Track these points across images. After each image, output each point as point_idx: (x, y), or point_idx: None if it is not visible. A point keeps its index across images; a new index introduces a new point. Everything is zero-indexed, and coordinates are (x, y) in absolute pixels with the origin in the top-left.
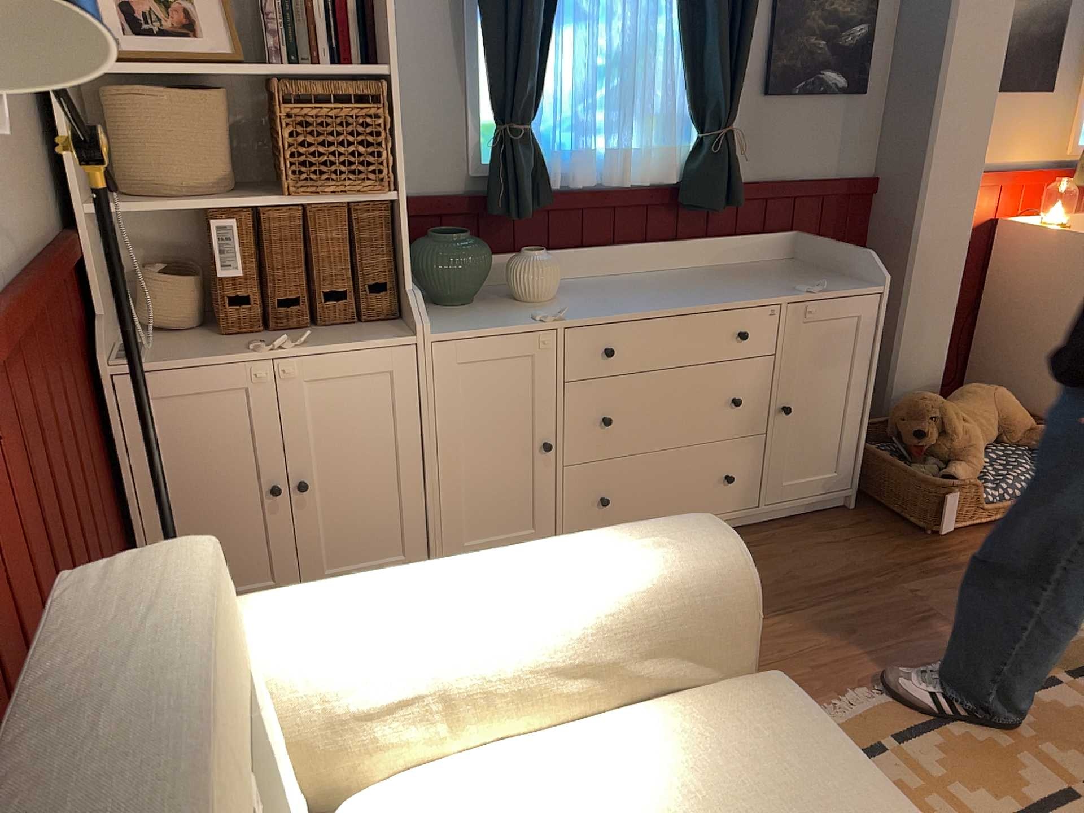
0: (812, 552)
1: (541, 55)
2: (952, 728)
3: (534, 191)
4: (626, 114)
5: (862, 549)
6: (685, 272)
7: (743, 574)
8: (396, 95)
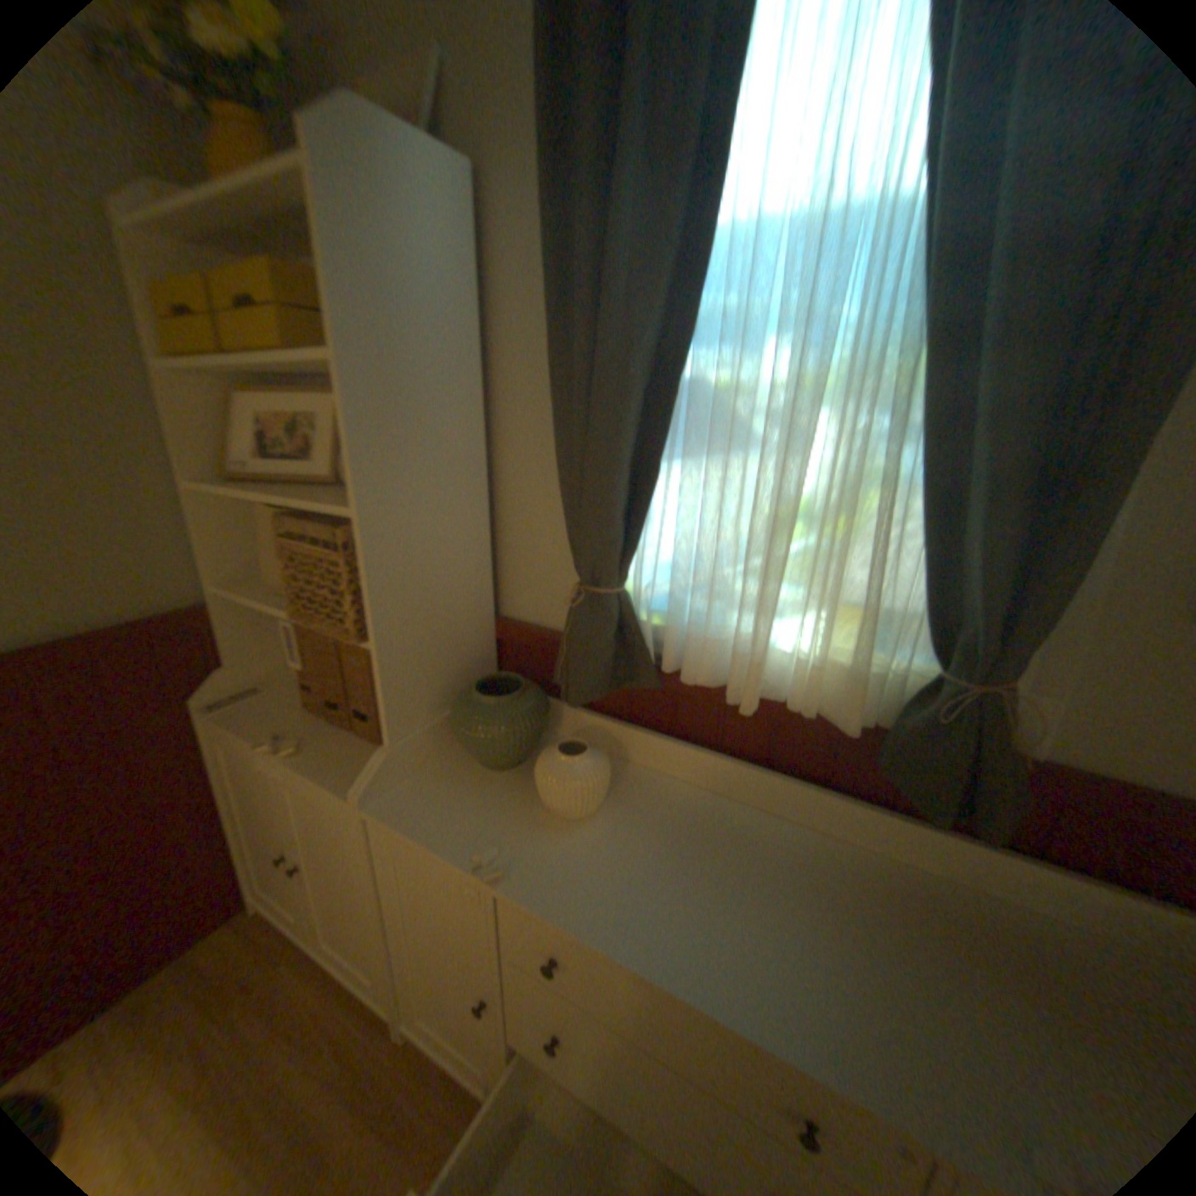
0: None
1: (637, 496)
2: None
3: (615, 669)
4: (768, 604)
5: None
6: (875, 873)
7: None
8: (362, 540)
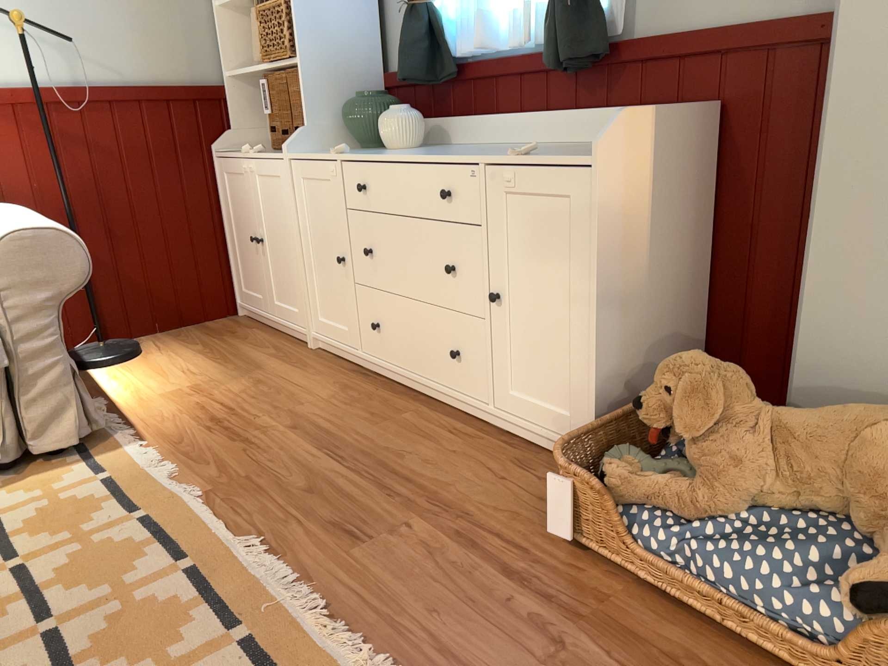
0: (460, 460)
1: None
2: (157, 548)
3: (424, 60)
4: None
5: (488, 489)
6: (551, 145)
7: (1, 248)
8: None
